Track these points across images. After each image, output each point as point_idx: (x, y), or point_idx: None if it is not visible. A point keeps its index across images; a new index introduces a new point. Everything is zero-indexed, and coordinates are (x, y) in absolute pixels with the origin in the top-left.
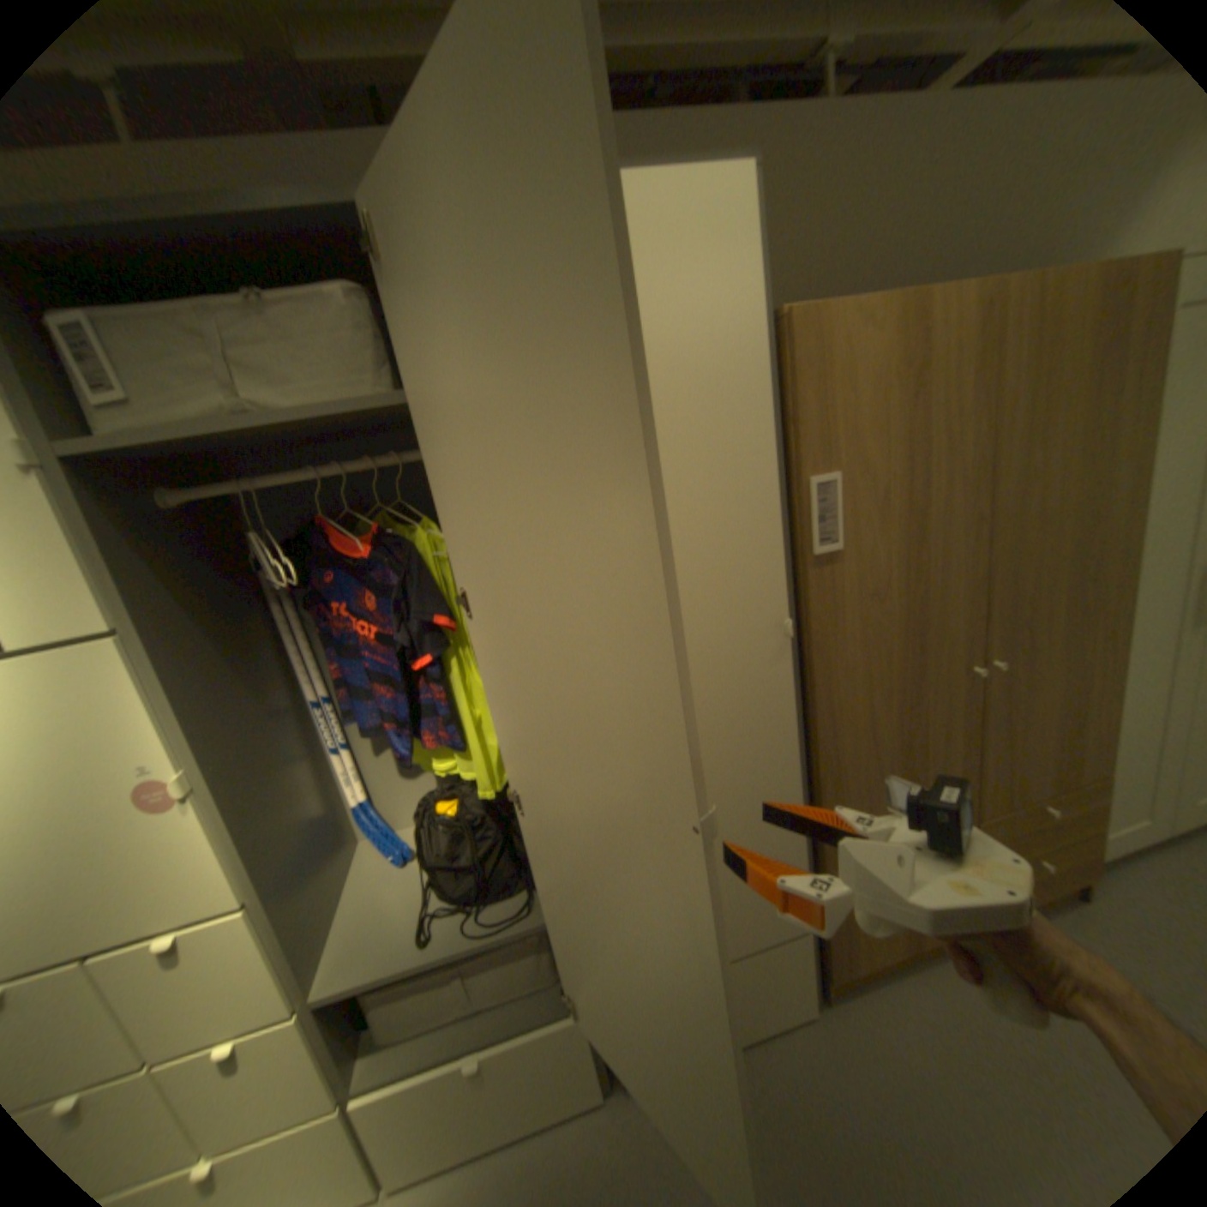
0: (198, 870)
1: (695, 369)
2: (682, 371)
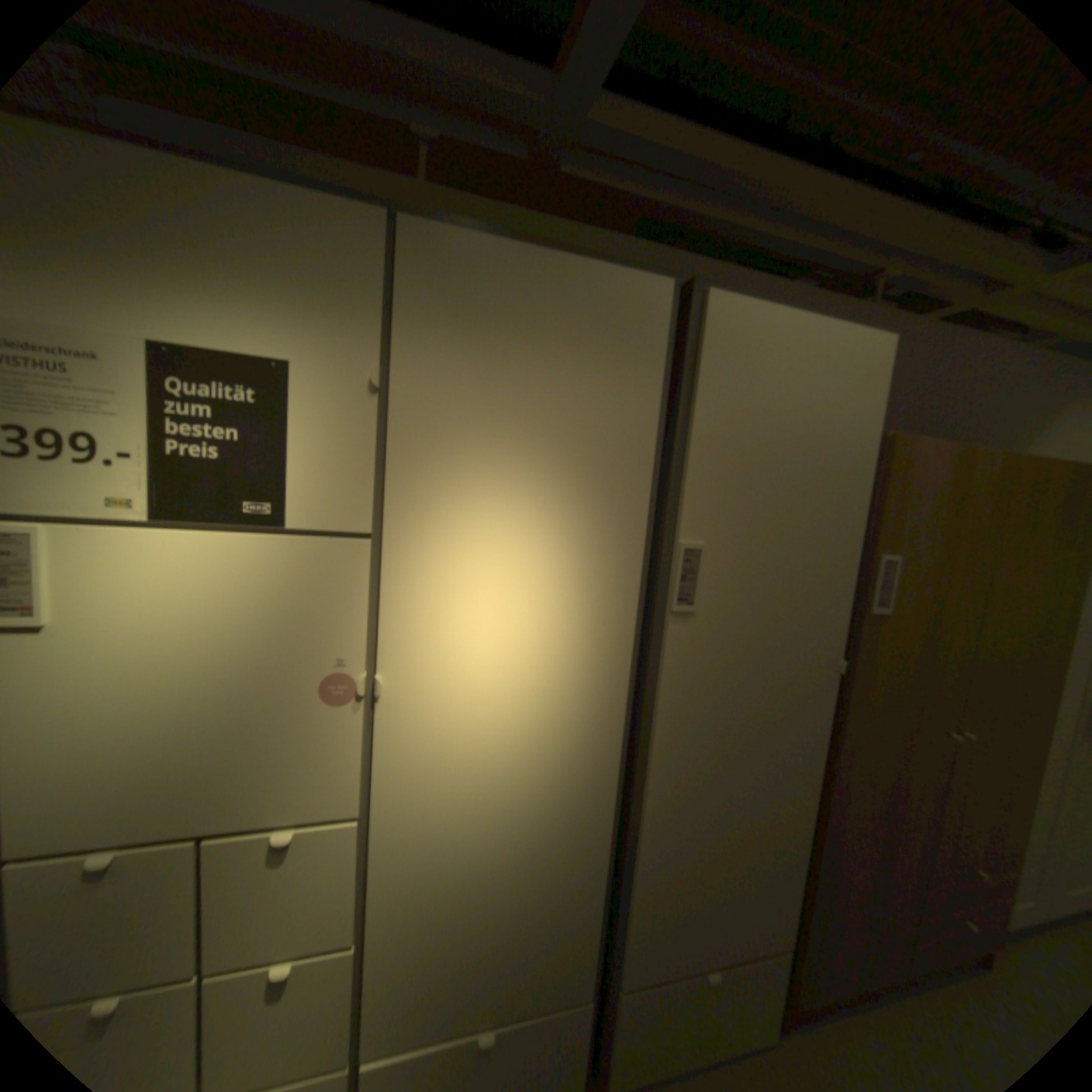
0: (342, 769)
1: (832, 456)
2: (824, 455)
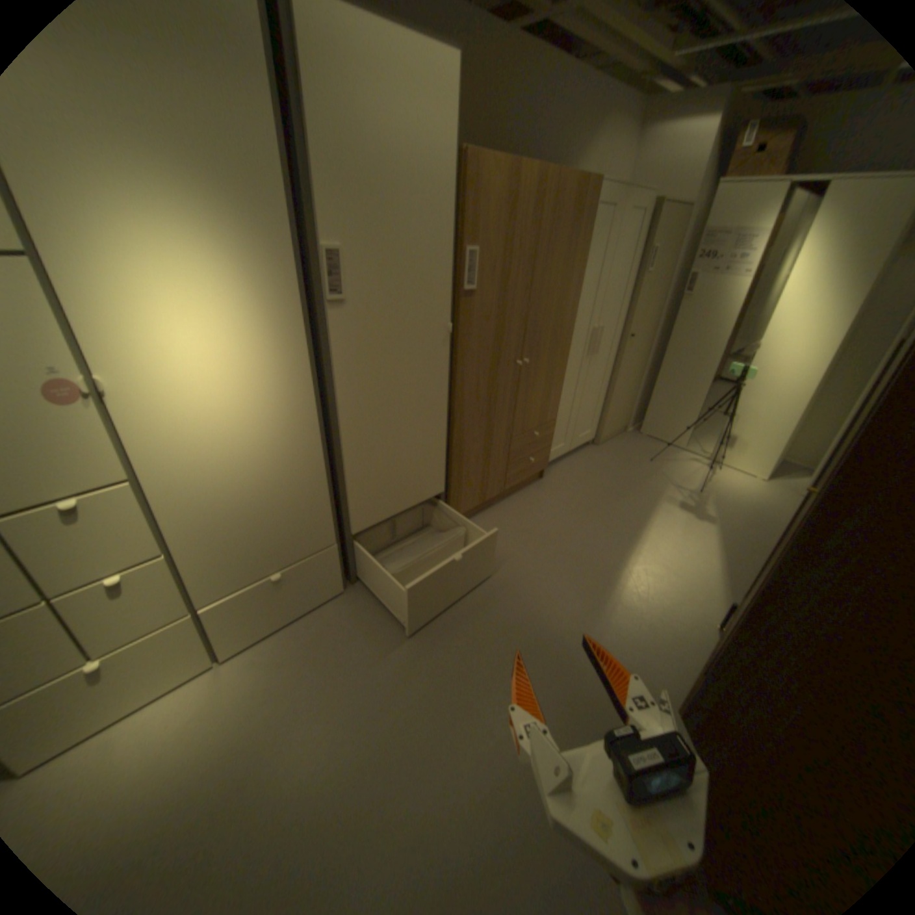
0: (98, 450)
1: (424, 168)
2: (417, 167)
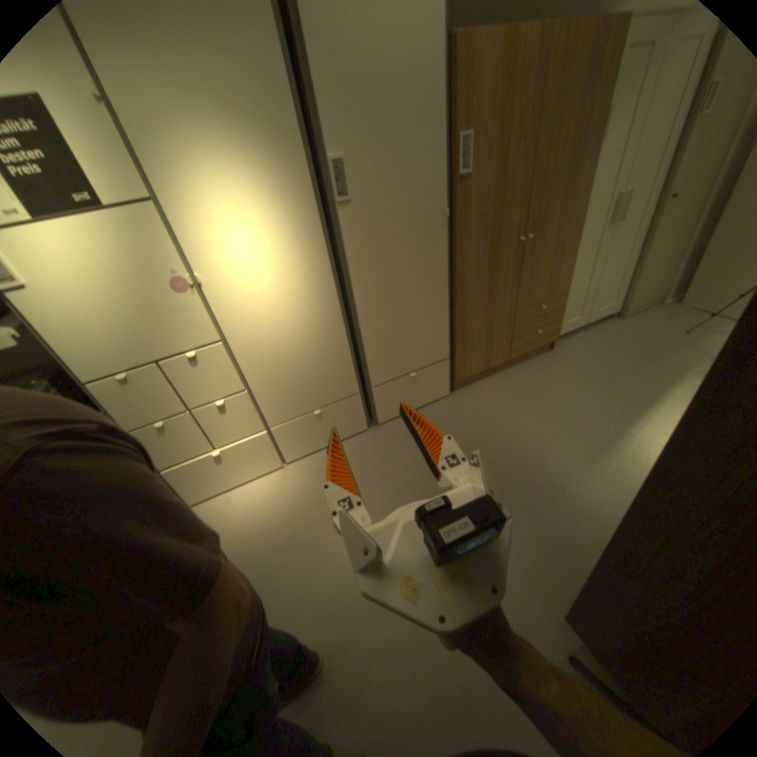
0: (202, 322)
1: (412, 66)
2: (406, 67)
